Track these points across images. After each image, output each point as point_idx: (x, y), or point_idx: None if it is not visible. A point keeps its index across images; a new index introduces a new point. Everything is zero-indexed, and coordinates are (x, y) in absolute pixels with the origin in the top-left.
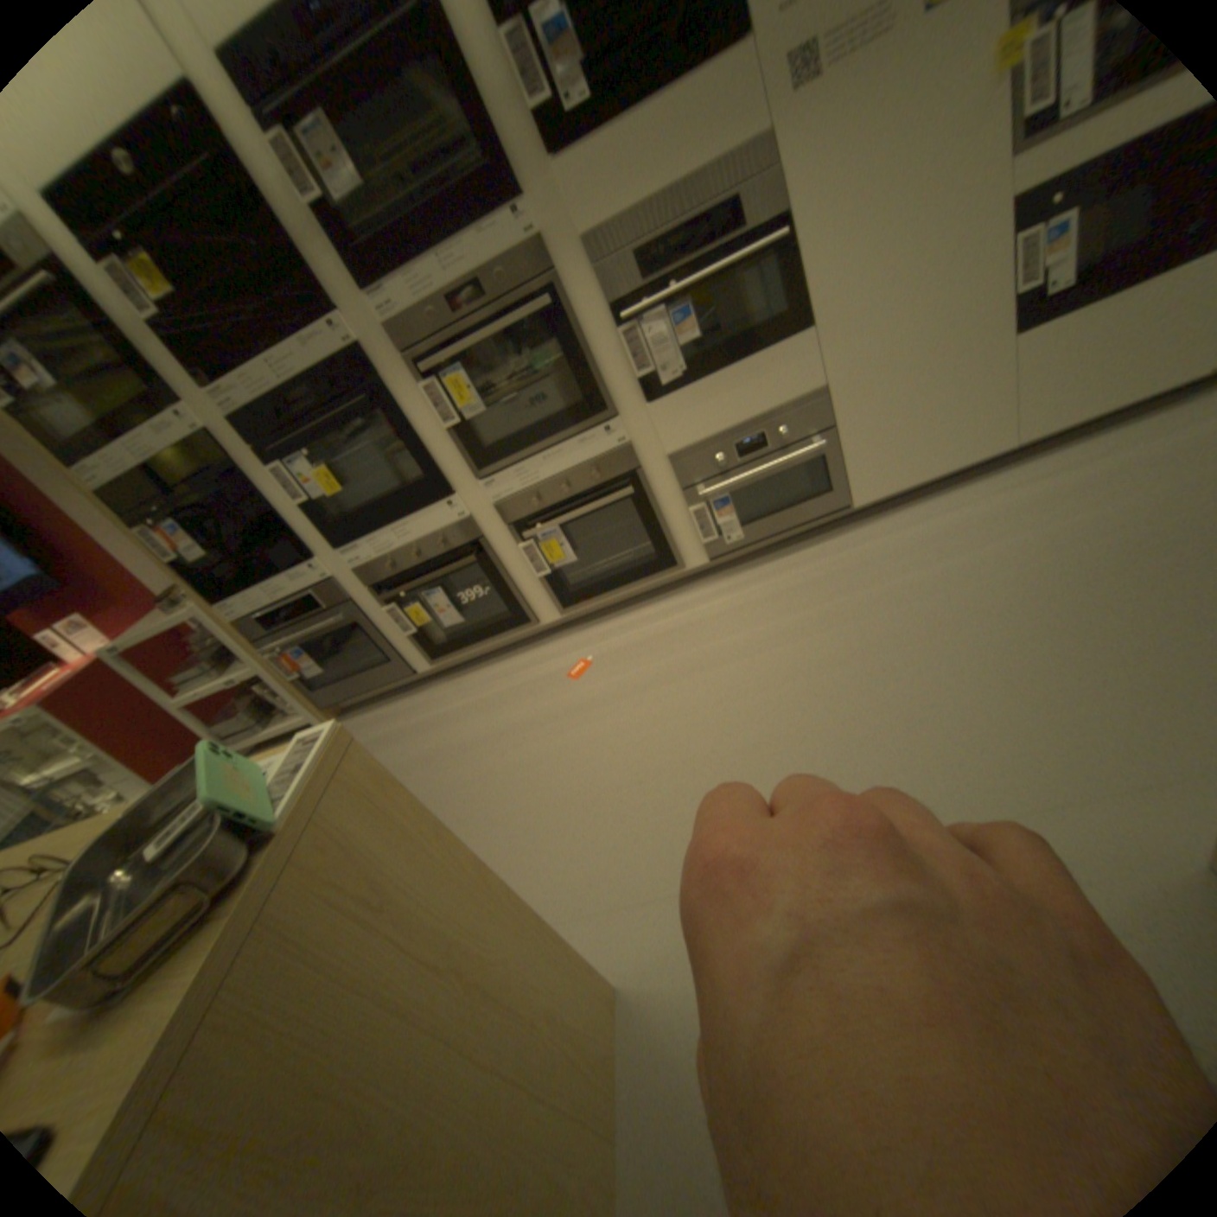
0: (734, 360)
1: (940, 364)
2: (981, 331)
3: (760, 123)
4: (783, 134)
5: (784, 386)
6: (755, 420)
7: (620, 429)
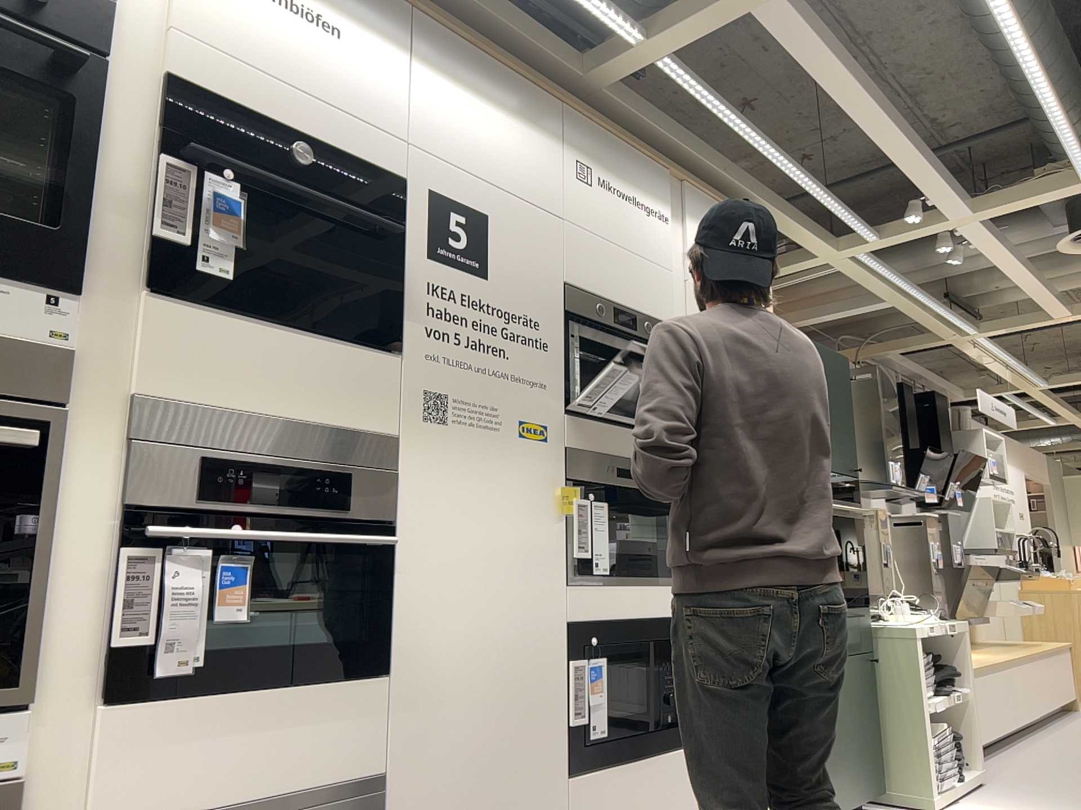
0: (275, 683)
1: (503, 790)
2: (540, 760)
3: (386, 425)
4: (404, 449)
5: (330, 756)
6: (274, 806)
7: (11, 745)
